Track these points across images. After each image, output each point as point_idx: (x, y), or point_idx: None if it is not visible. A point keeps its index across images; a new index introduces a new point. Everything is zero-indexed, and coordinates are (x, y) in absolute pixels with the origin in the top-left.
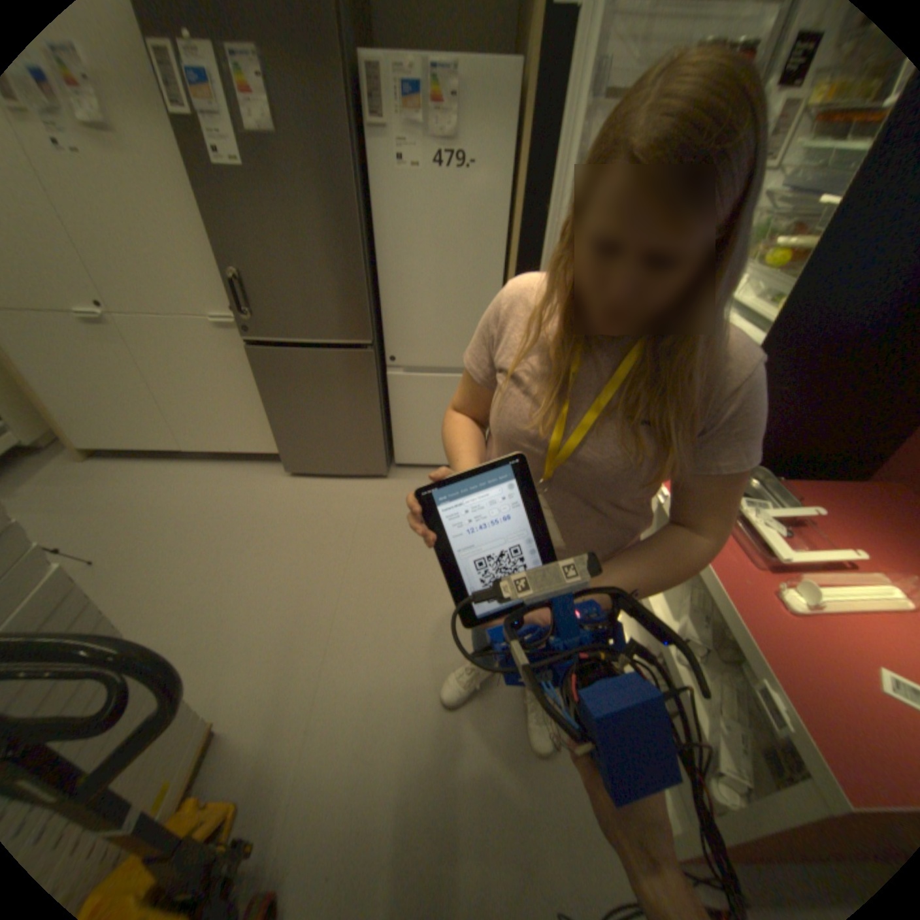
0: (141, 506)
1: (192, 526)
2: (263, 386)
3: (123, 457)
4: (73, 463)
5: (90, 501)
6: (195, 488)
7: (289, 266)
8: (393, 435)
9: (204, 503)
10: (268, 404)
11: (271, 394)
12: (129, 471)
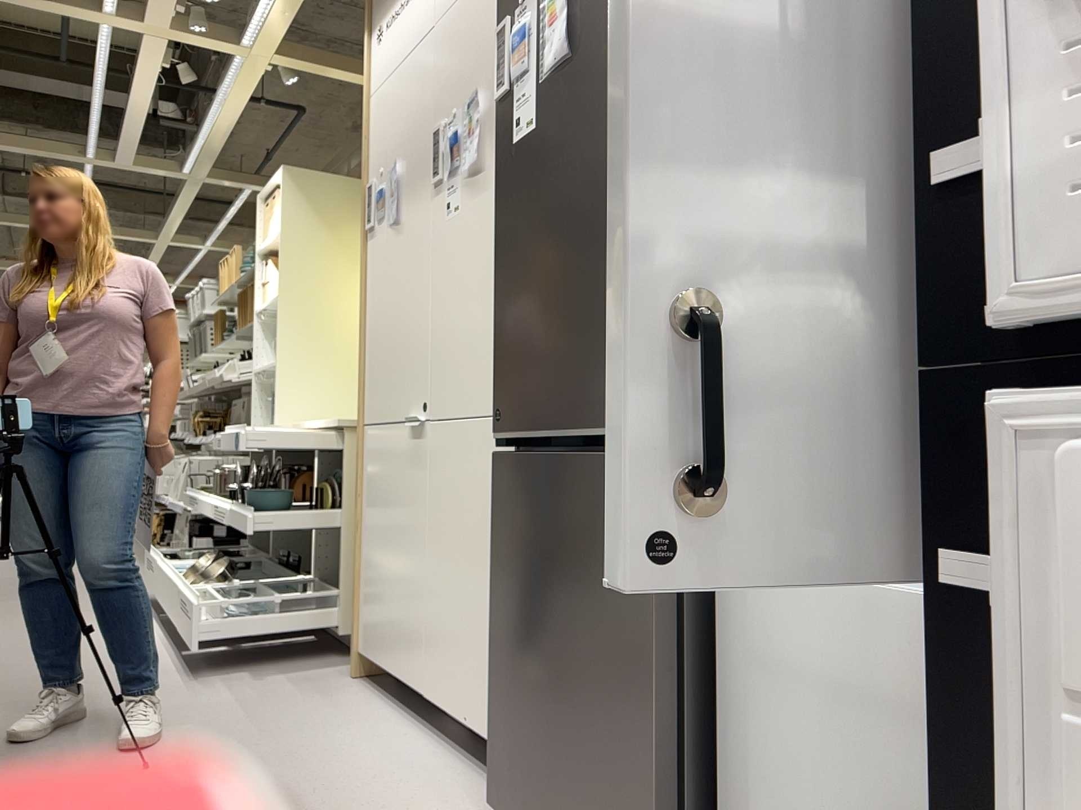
0: (293, 747)
1: (273, 804)
2: (497, 546)
3: (389, 691)
4: (348, 675)
5: (282, 714)
6: (371, 762)
7: (557, 273)
8: (729, 809)
9: (339, 786)
10: (496, 593)
11: (502, 567)
12: (365, 706)
